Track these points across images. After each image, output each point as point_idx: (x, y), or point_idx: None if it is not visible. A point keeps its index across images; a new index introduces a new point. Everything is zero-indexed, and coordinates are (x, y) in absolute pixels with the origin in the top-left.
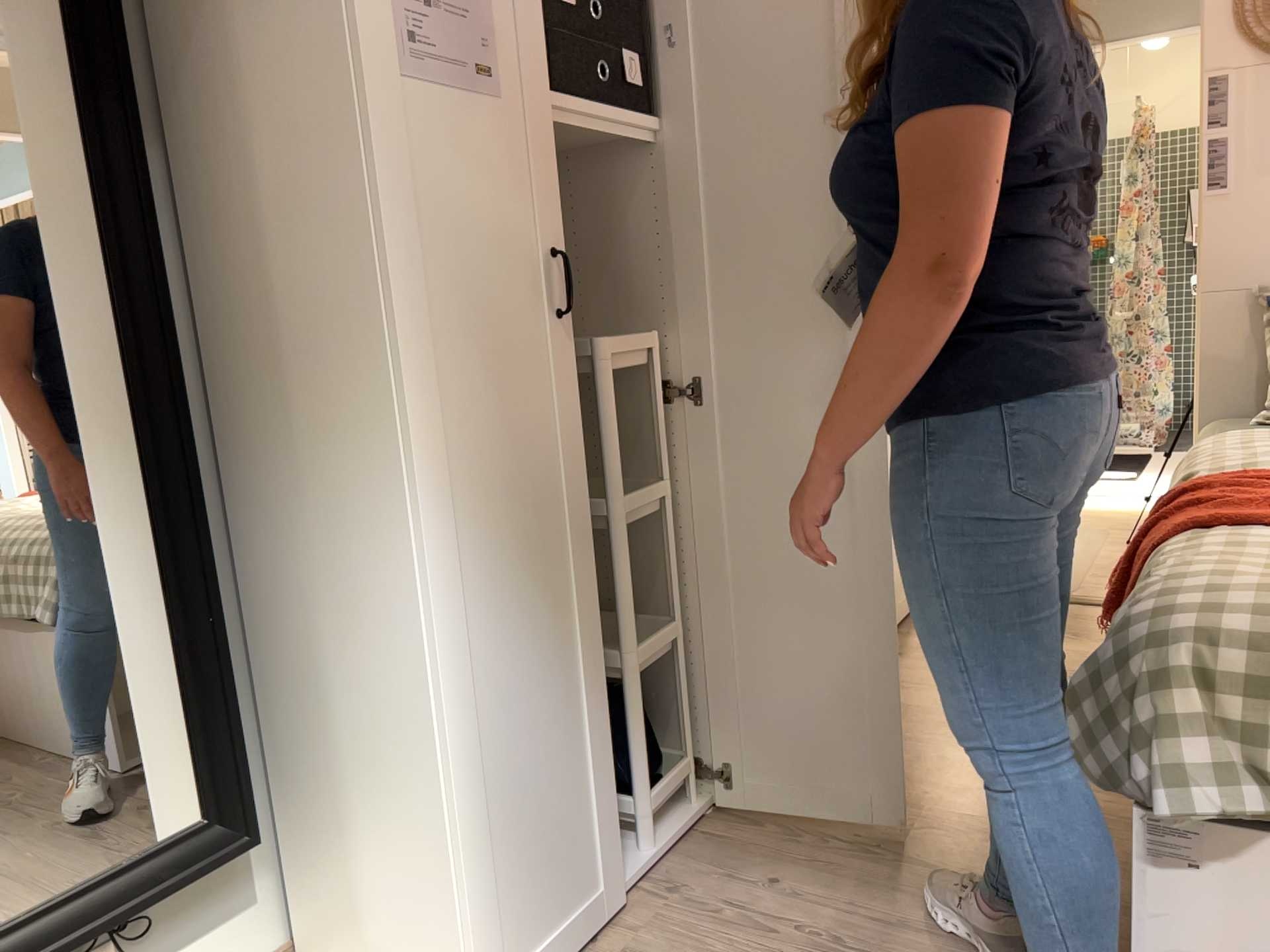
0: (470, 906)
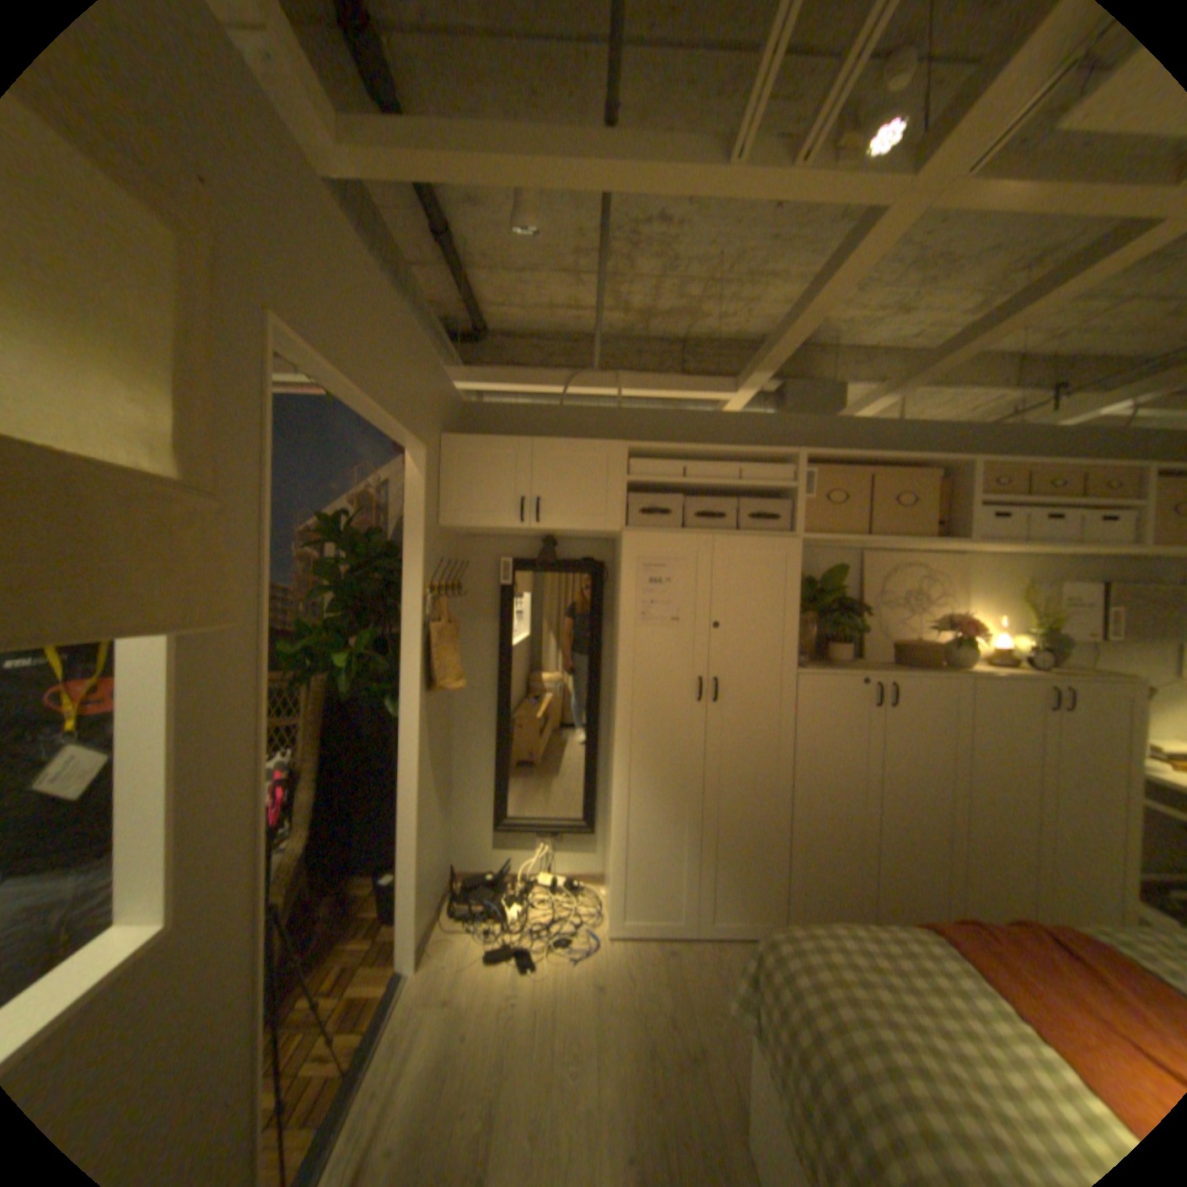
0: (616, 887)
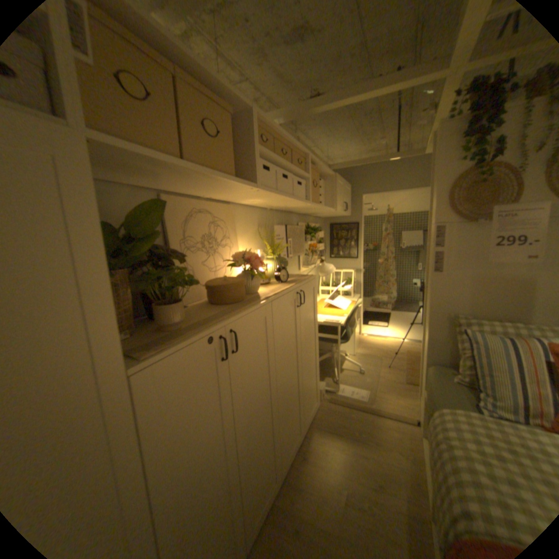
0: None
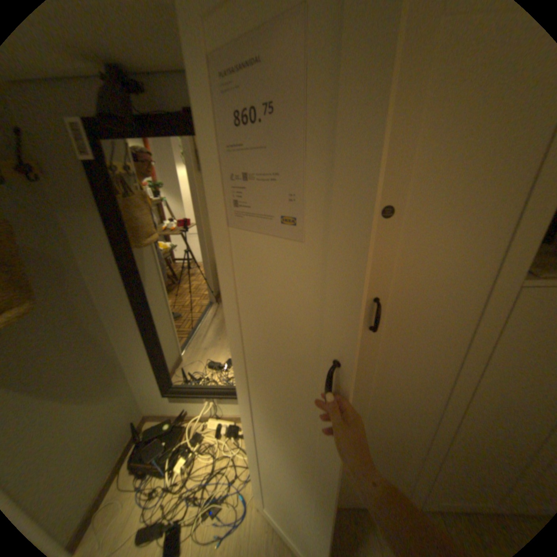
0: (256, 479)
